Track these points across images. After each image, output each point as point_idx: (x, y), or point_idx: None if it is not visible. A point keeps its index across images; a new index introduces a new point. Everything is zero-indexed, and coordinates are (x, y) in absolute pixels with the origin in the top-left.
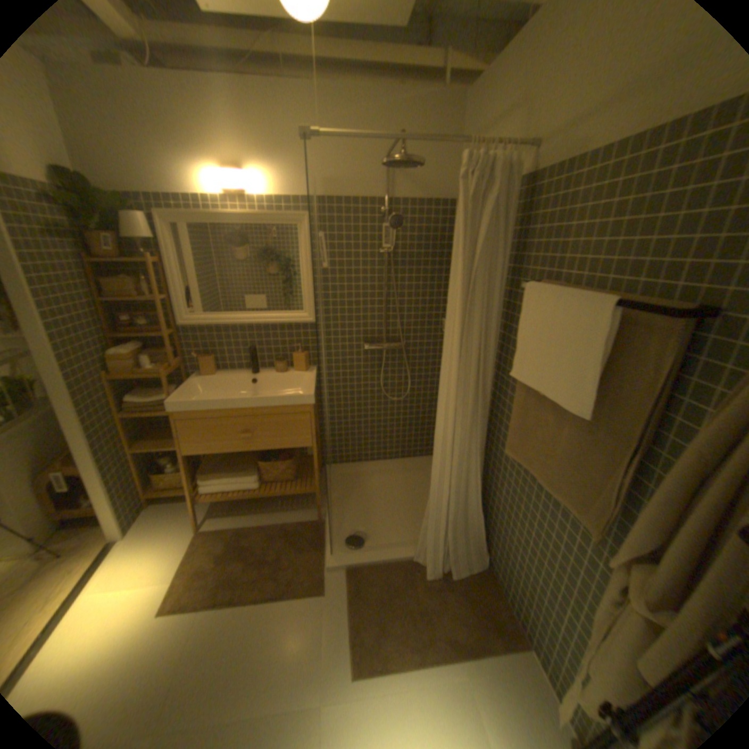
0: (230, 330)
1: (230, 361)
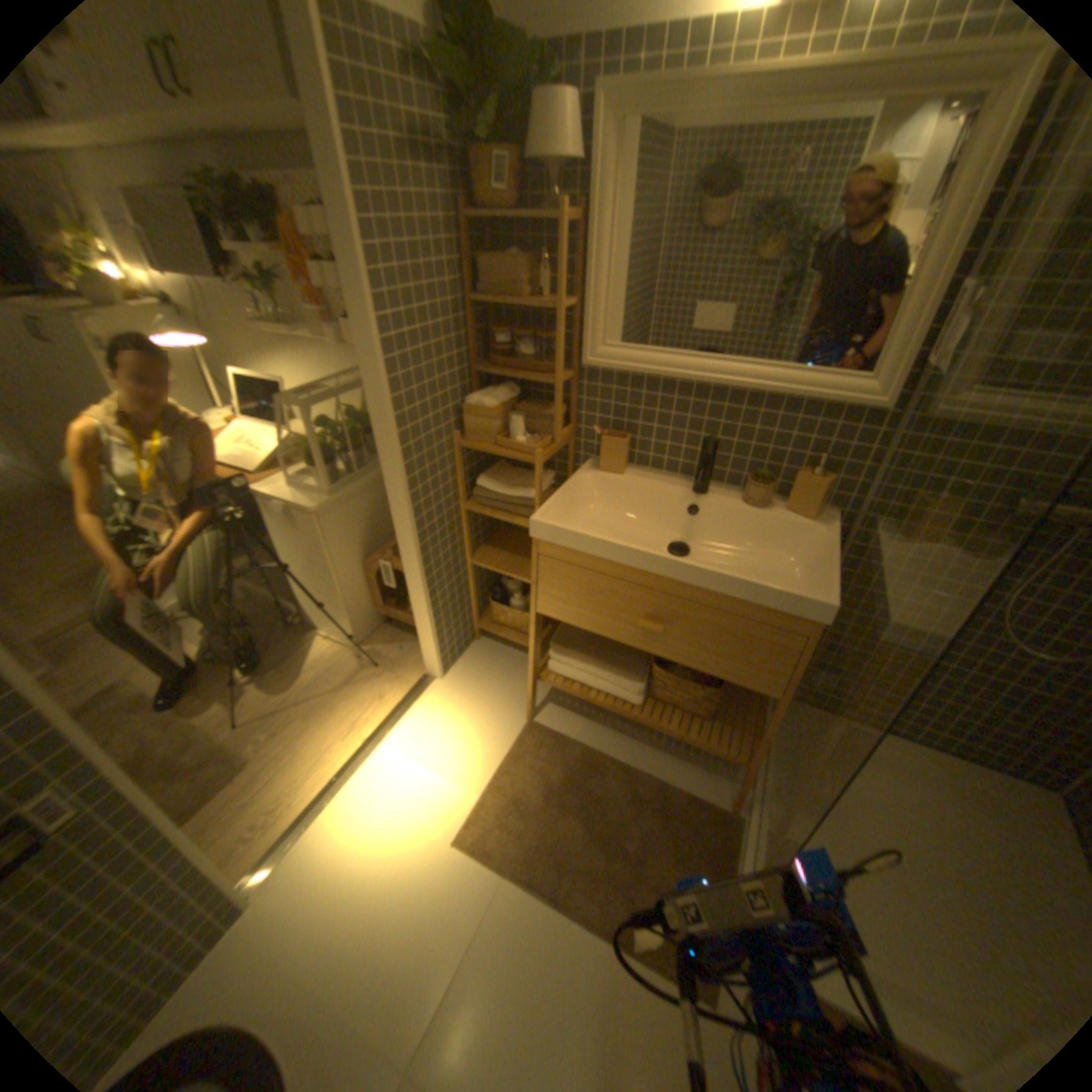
0: (675, 389)
1: (656, 454)
